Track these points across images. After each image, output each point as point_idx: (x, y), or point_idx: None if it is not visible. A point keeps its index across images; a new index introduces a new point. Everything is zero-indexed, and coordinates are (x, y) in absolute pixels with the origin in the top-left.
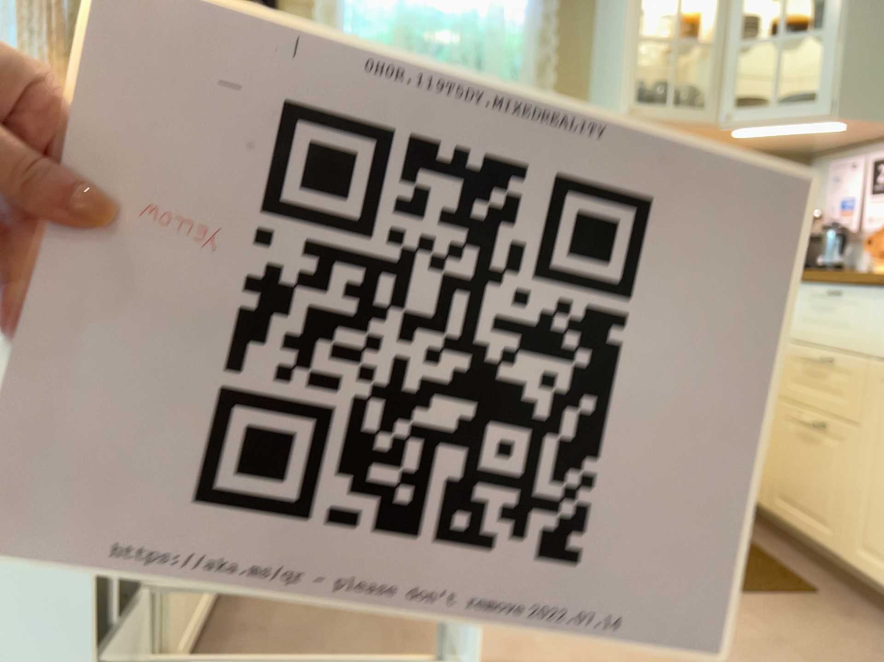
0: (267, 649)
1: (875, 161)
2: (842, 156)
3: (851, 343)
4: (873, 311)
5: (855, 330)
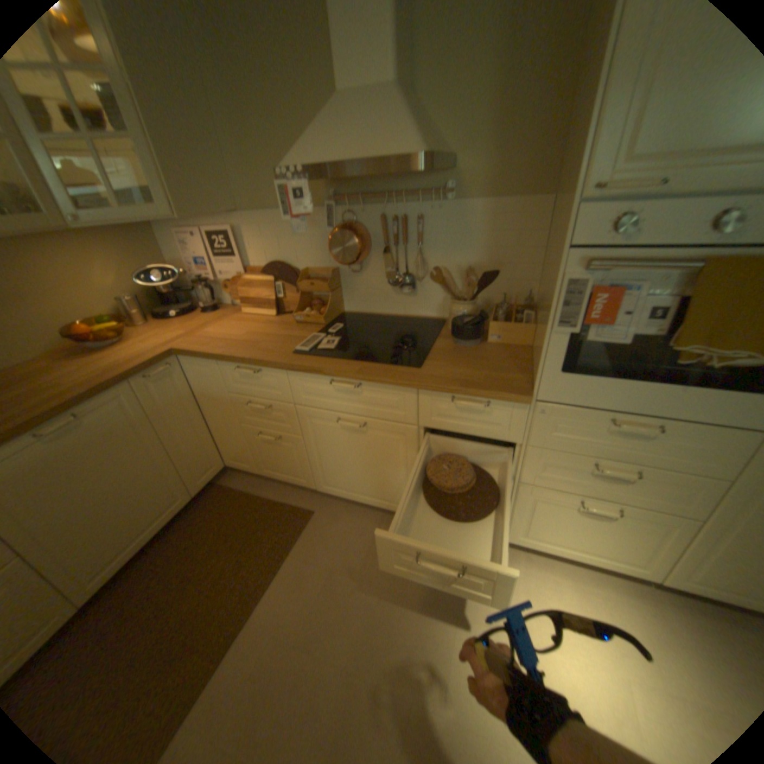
0: None
1: (204, 233)
2: (172, 221)
3: (277, 395)
4: (285, 380)
5: (276, 389)
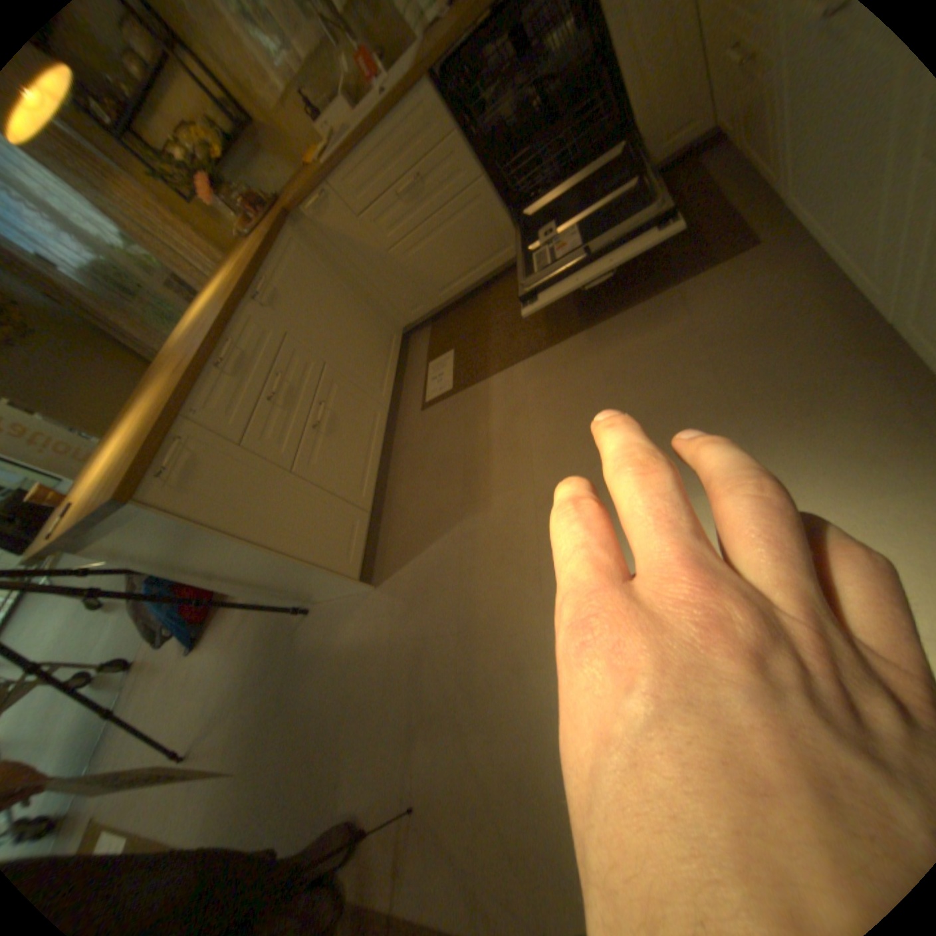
0: (416, 451)
1: None
2: None
3: None
4: None
5: None
